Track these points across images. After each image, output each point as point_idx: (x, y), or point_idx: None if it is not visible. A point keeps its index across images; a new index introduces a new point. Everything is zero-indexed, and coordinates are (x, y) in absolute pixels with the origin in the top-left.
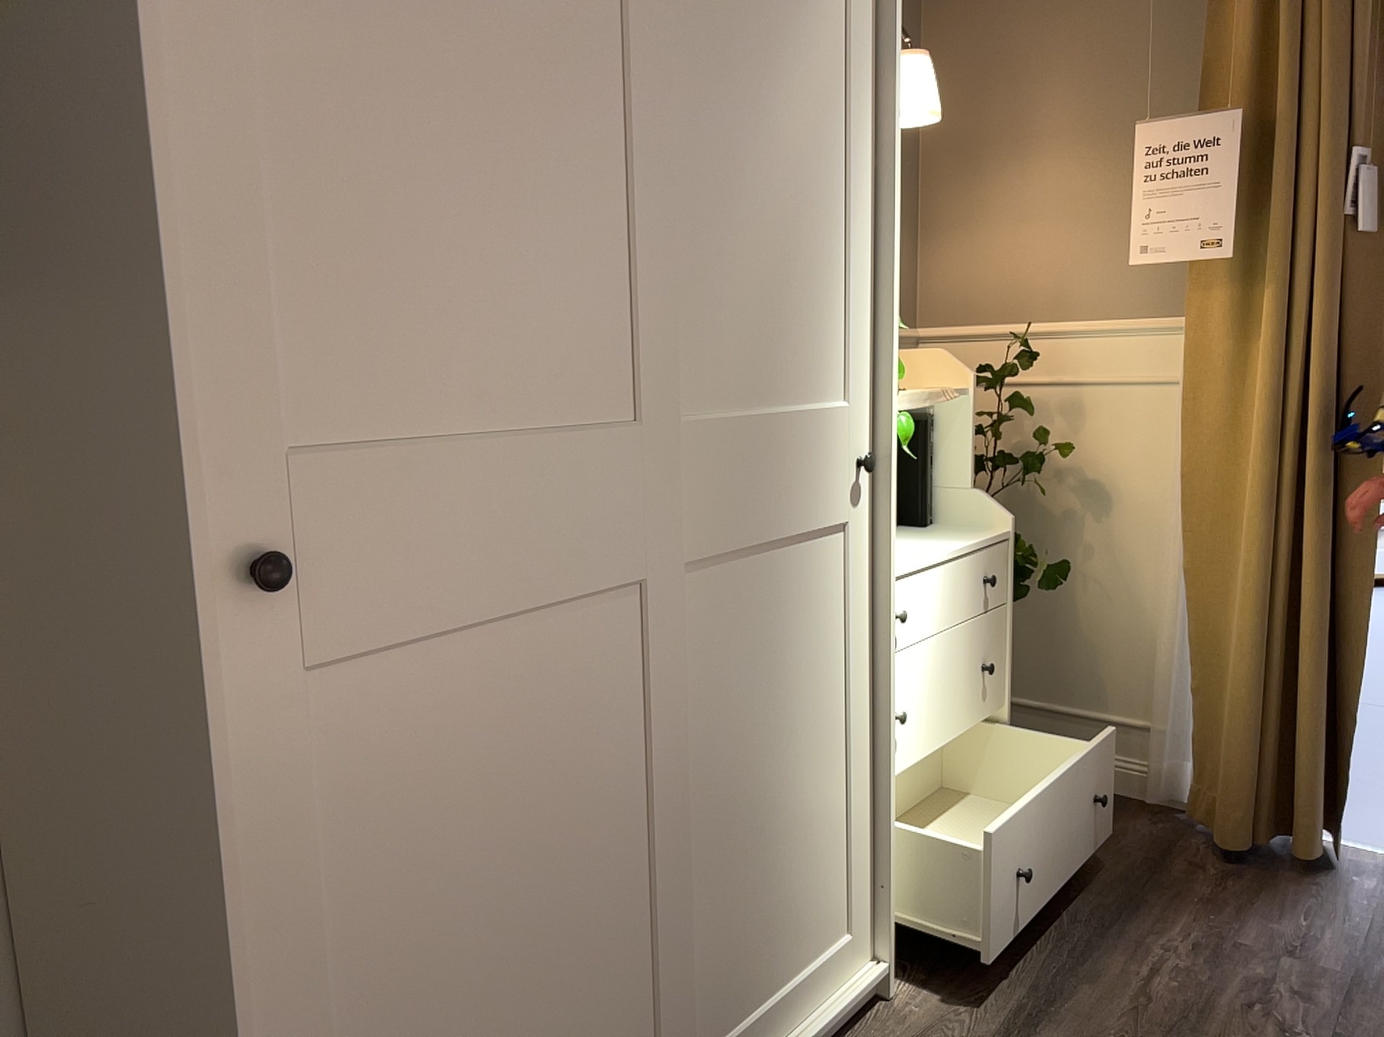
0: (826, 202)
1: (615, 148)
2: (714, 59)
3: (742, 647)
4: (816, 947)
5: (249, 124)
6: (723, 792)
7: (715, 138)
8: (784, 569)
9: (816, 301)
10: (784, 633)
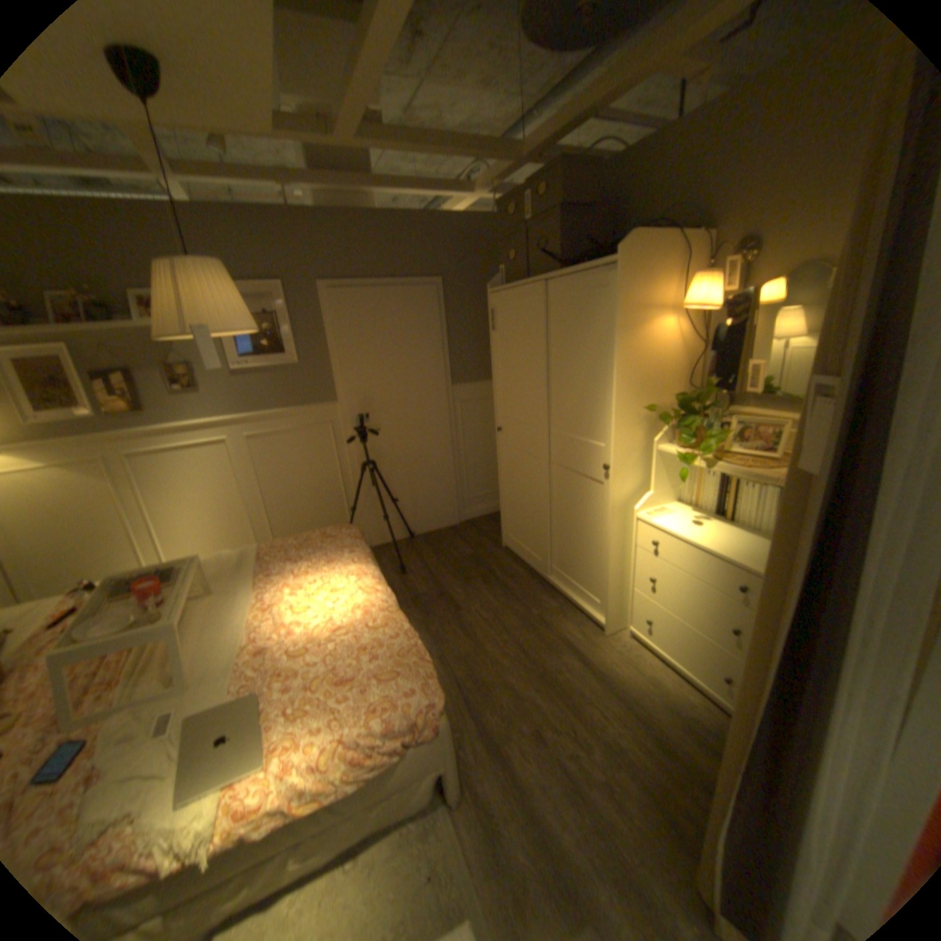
0: (597, 383)
1: (535, 376)
2: (562, 350)
3: (567, 493)
4: (588, 591)
5: (499, 380)
6: (562, 521)
7: (562, 369)
8: (580, 482)
9: (593, 413)
10: (579, 499)
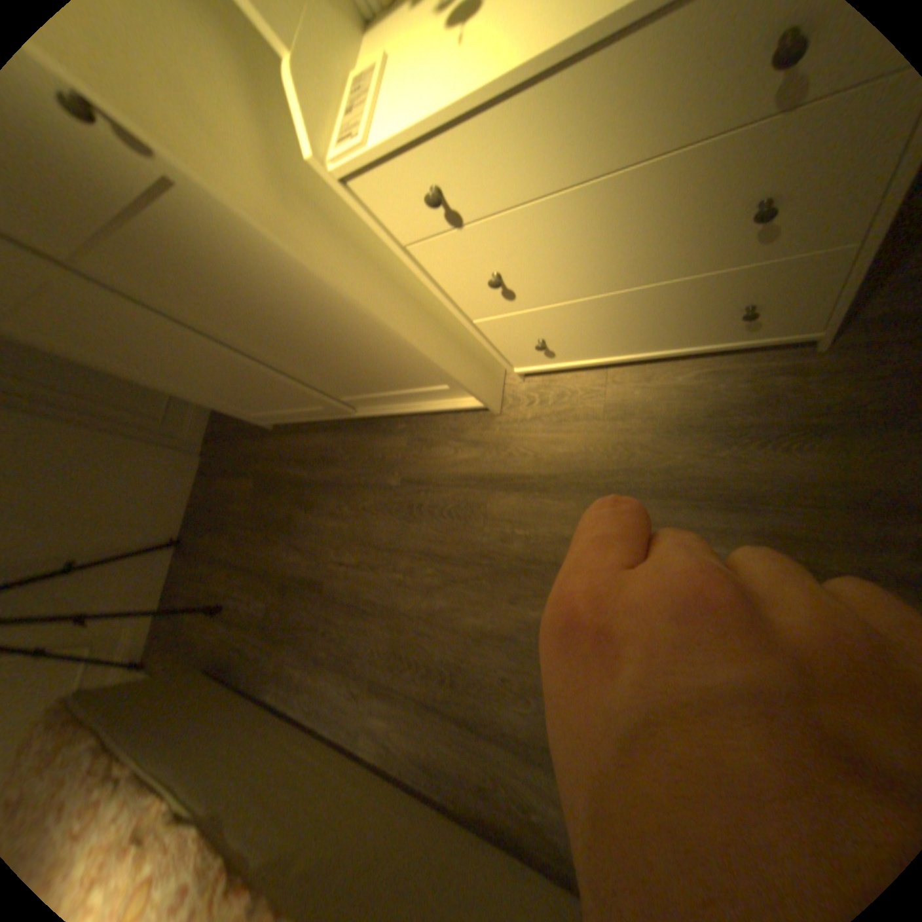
0: None
1: None
2: None
3: (186, 287)
4: (417, 386)
5: None
6: (260, 339)
7: None
8: (154, 239)
9: None
10: (212, 275)
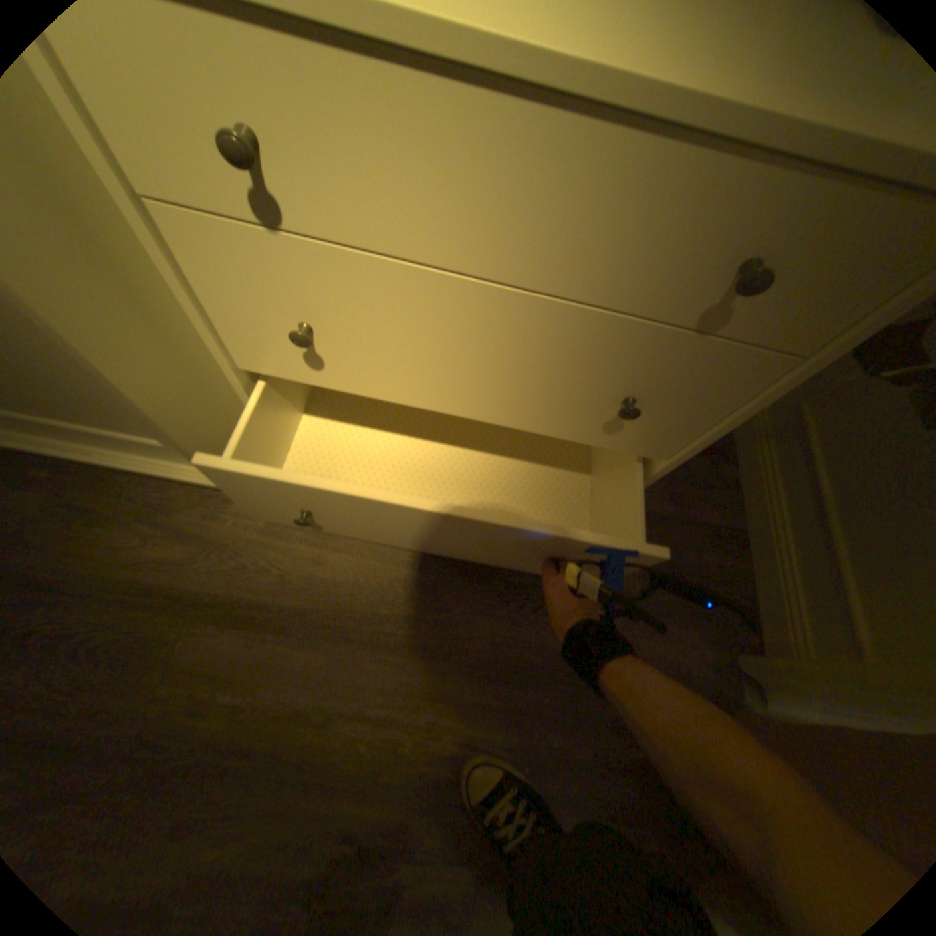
0: None
1: None
2: None
3: None
4: (86, 422)
5: None
6: None
7: None
8: None
9: None
10: None
